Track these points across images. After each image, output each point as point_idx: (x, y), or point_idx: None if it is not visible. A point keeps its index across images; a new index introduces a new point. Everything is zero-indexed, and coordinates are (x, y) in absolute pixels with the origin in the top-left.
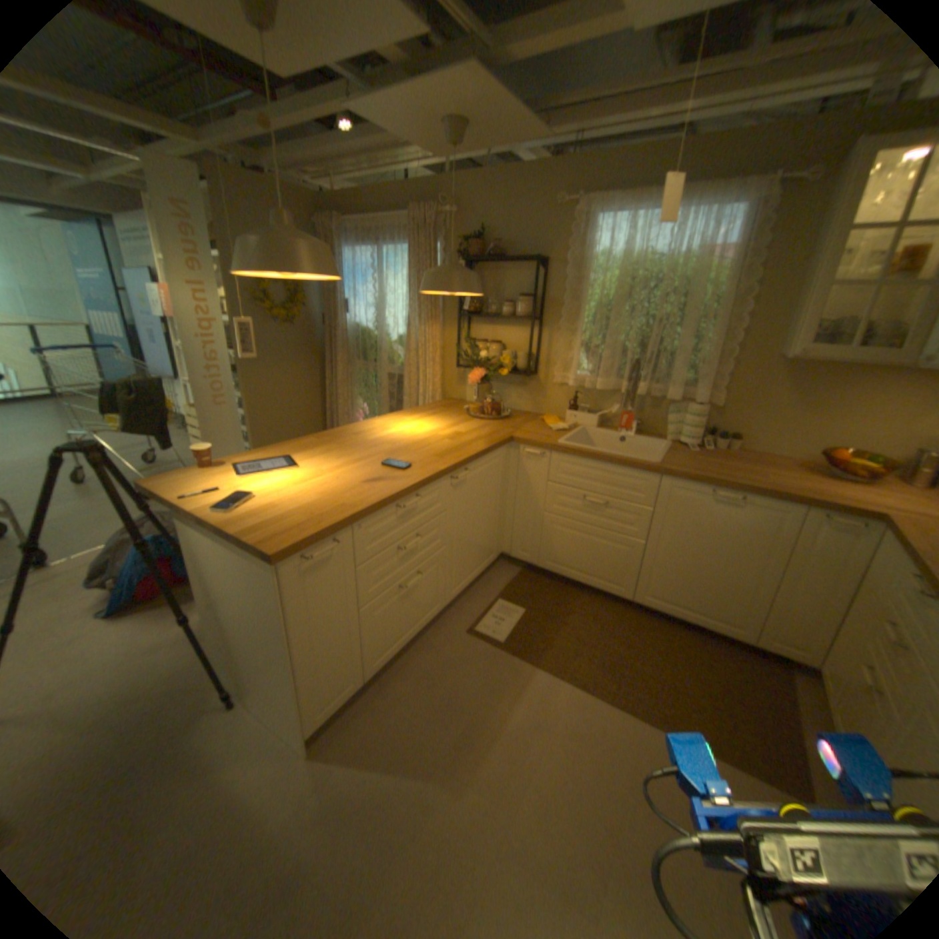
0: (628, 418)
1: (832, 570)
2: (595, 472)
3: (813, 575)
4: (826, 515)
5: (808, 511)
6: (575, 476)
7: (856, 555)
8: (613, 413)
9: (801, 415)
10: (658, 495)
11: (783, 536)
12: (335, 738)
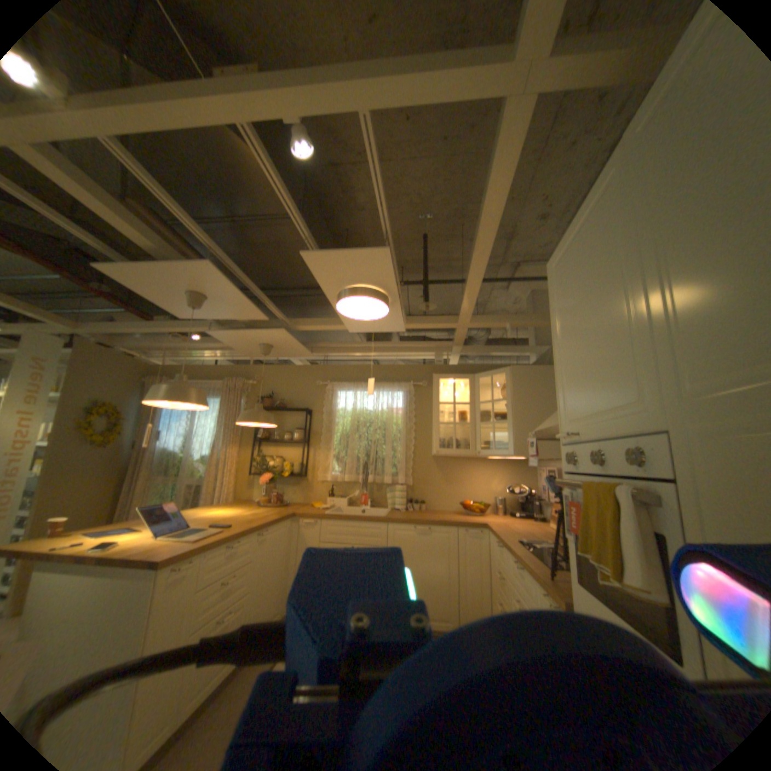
0: (364, 498)
1: (476, 563)
2: (349, 529)
3: (470, 569)
4: (464, 530)
5: (457, 530)
6: (337, 534)
7: (482, 550)
8: (355, 496)
9: (447, 487)
10: (387, 537)
11: (451, 548)
12: None
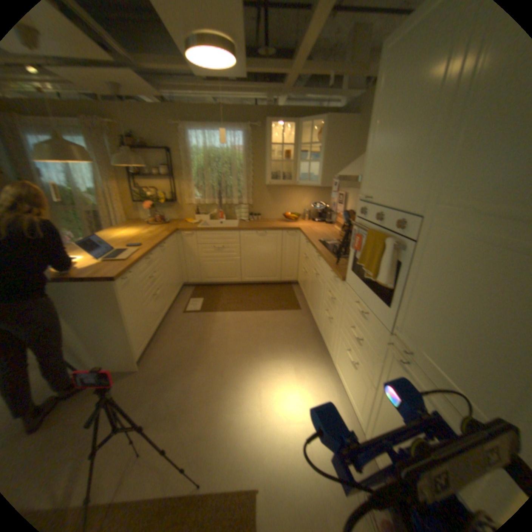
0: (221, 215)
1: (292, 249)
2: (216, 236)
3: (288, 252)
4: (286, 232)
5: (282, 232)
6: (209, 240)
7: (296, 242)
8: (215, 214)
9: (275, 205)
10: (240, 239)
11: (278, 242)
12: (147, 361)
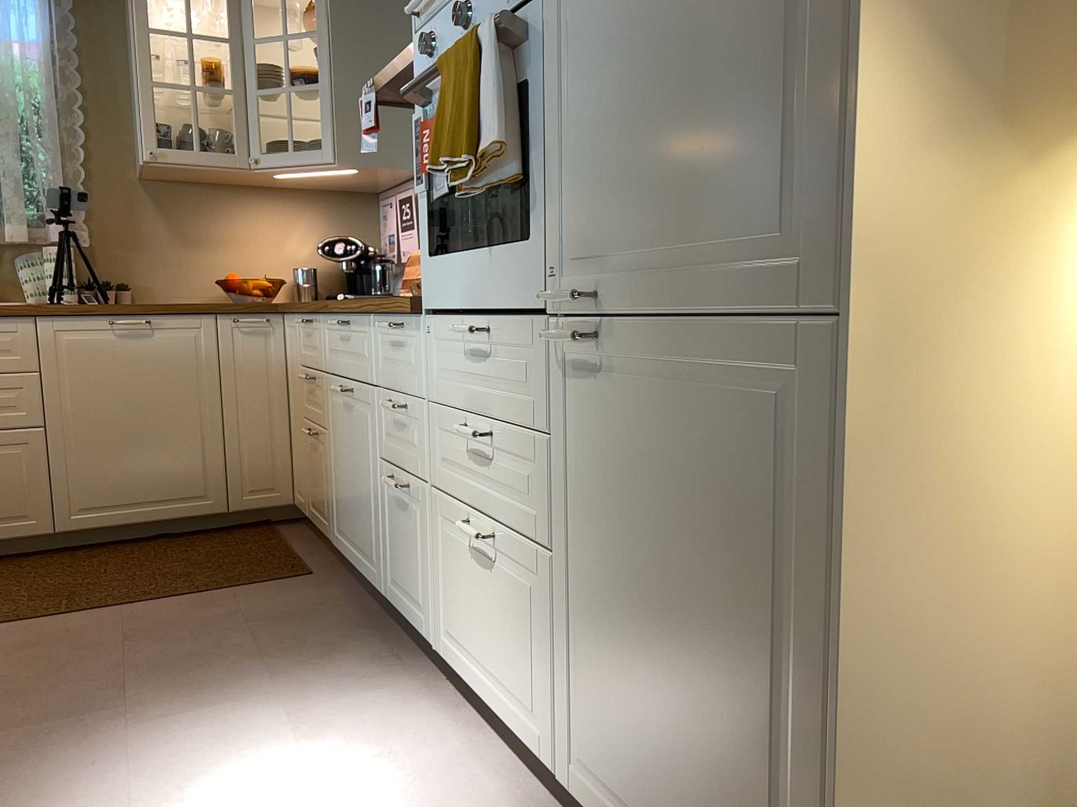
0: None
1: (258, 380)
2: None
3: (246, 393)
4: (231, 318)
5: (214, 319)
6: None
7: (270, 354)
8: None
9: (183, 250)
10: (39, 350)
11: (202, 357)
12: None
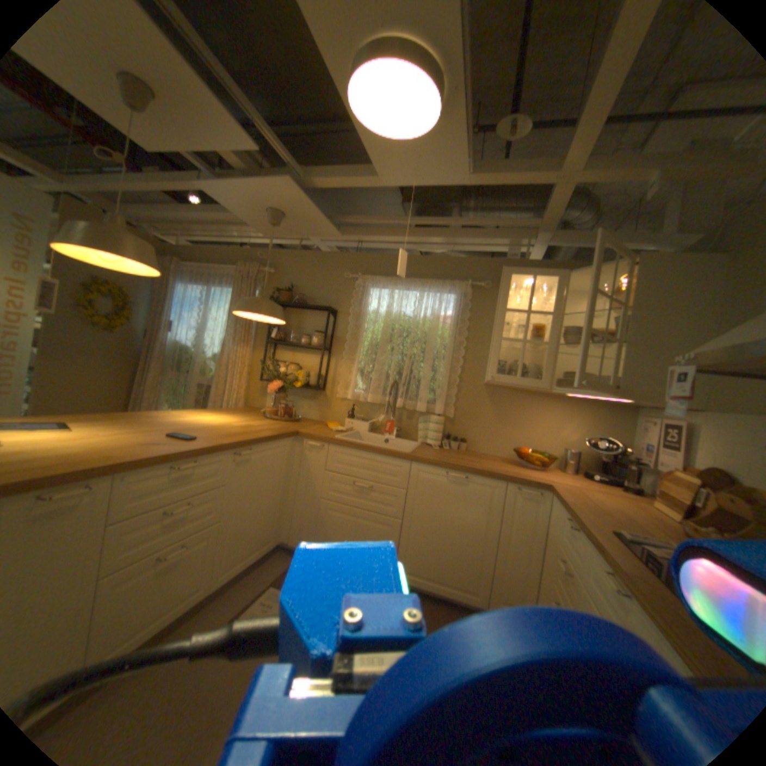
0: (390, 425)
1: (527, 533)
2: (363, 461)
3: (516, 539)
4: (517, 488)
5: (506, 485)
6: (347, 465)
7: (539, 518)
8: (380, 421)
9: (499, 426)
10: (409, 479)
11: (494, 507)
12: None
